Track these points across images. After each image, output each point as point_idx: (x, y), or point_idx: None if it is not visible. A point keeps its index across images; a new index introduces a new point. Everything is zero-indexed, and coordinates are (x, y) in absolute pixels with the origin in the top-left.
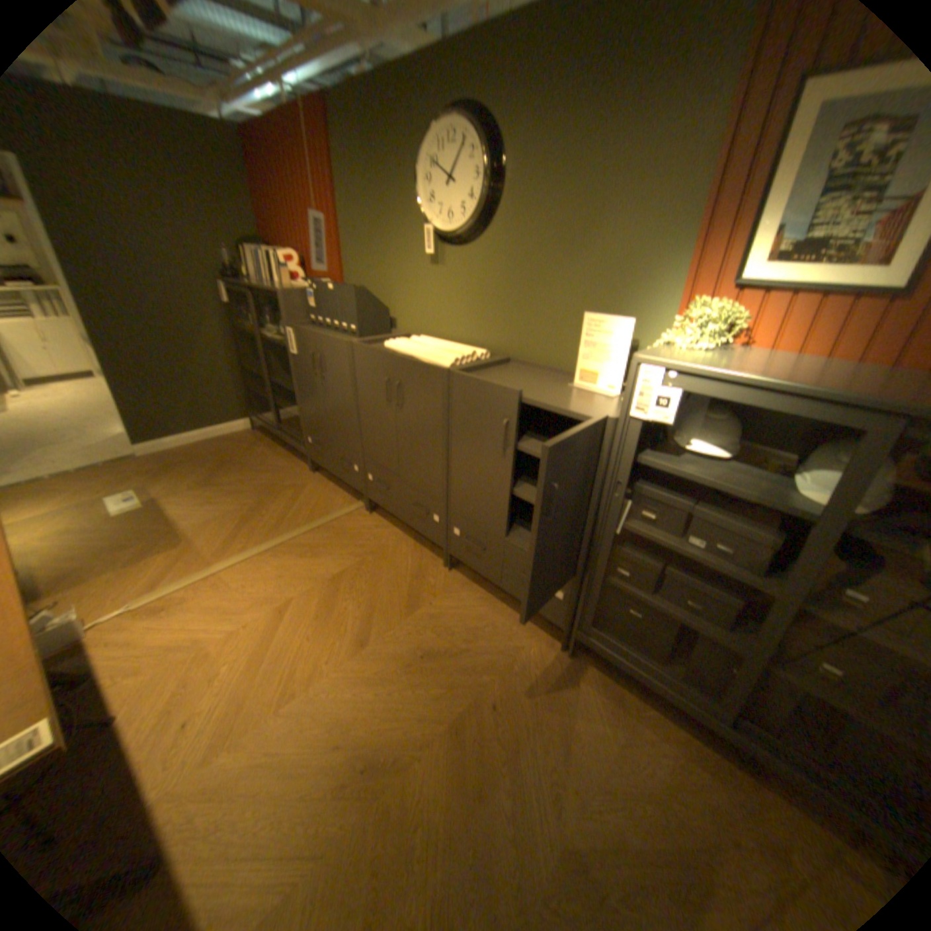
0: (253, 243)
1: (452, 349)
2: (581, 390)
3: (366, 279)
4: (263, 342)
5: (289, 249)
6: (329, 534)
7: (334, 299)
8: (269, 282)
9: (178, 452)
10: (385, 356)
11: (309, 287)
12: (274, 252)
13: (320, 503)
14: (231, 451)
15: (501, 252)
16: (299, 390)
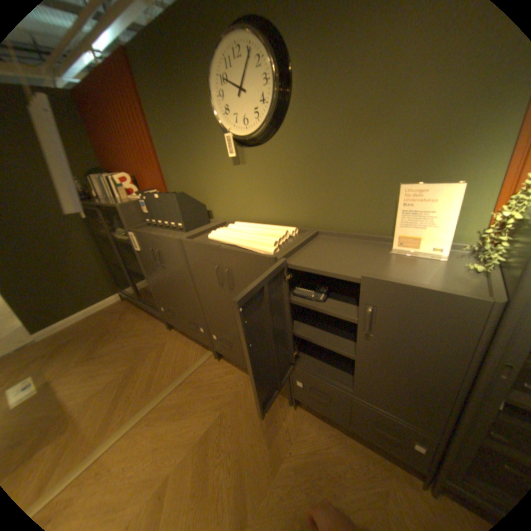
0: (95, 172)
1: (265, 231)
2: (404, 255)
3: (182, 184)
4: (115, 241)
5: (122, 171)
6: (189, 390)
7: (159, 205)
8: (110, 198)
9: (66, 332)
10: (210, 248)
11: (139, 198)
12: (109, 176)
13: (177, 358)
14: (106, 323)
15: (295, 143)
16: (146, 275)
